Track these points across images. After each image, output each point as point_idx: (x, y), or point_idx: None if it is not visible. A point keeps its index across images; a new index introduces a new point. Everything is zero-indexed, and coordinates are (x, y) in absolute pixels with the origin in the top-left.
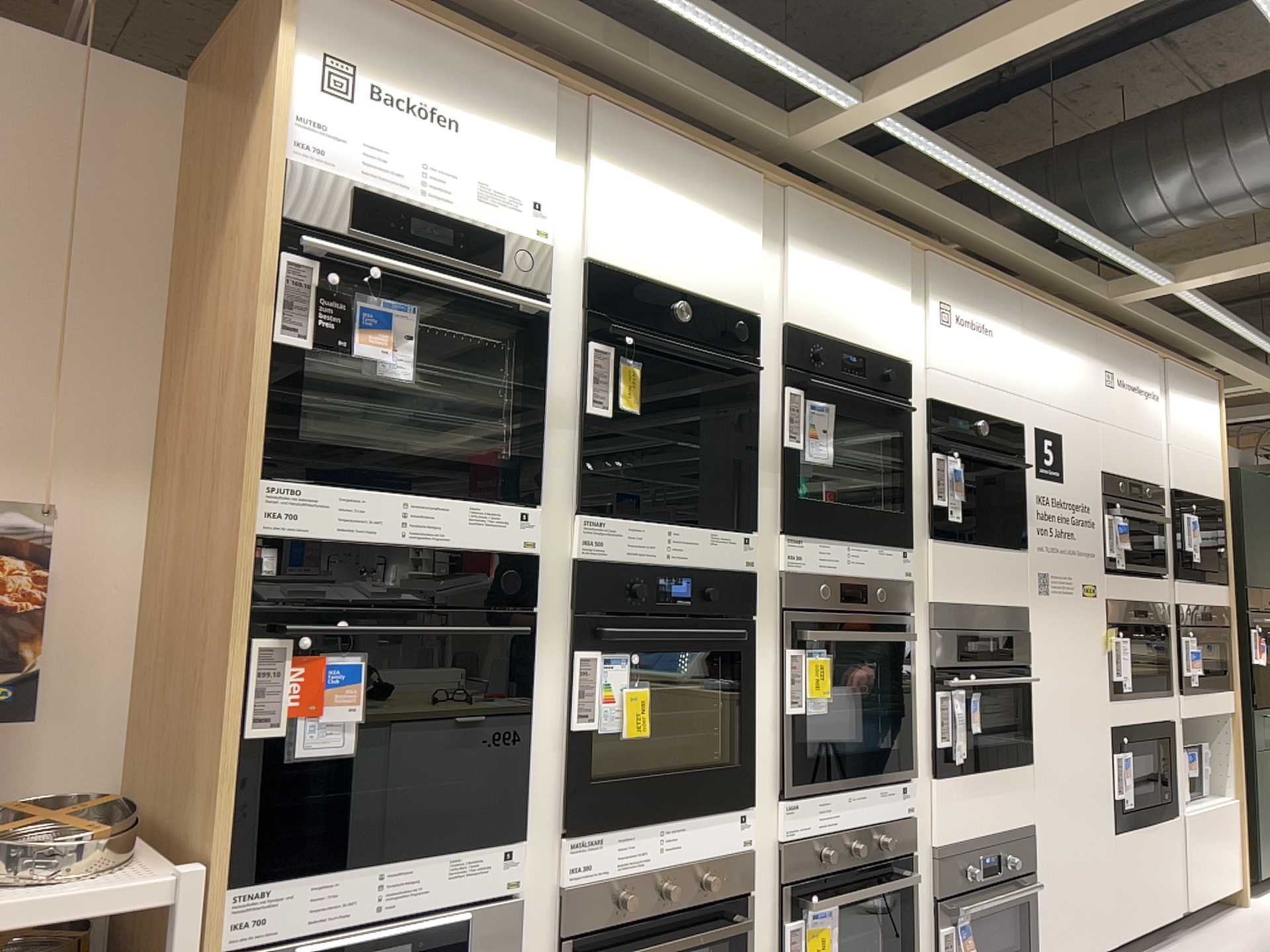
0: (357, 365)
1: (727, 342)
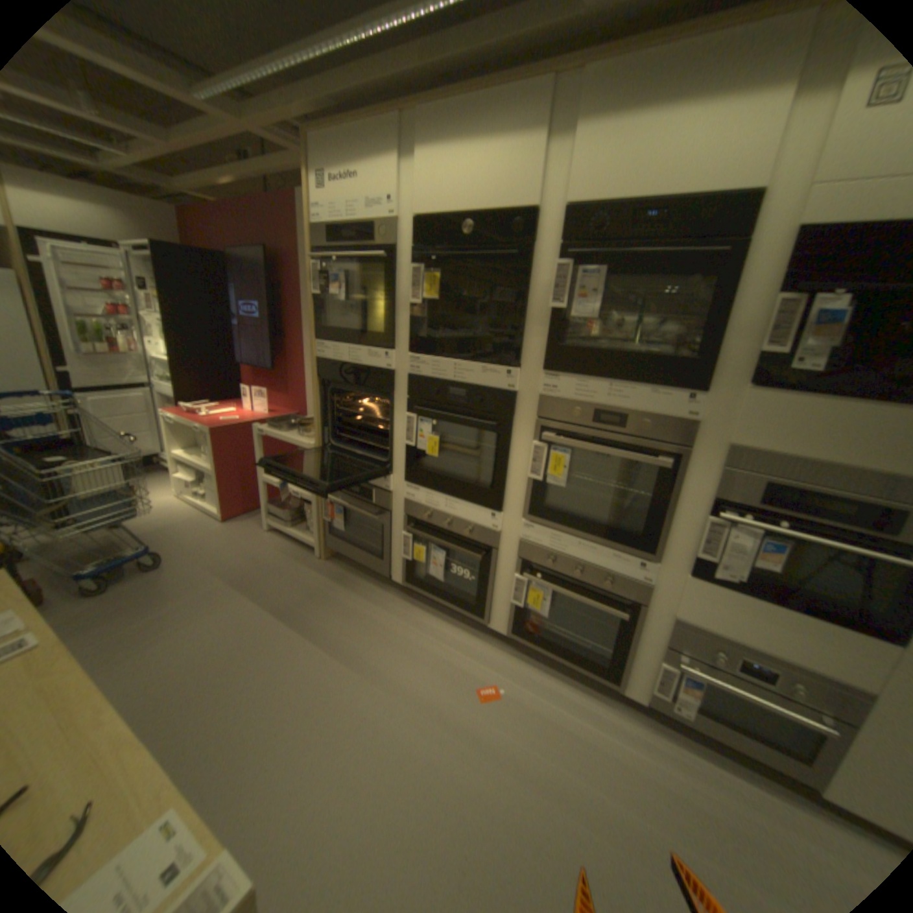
0: (335, 296)
1: (509, 234)
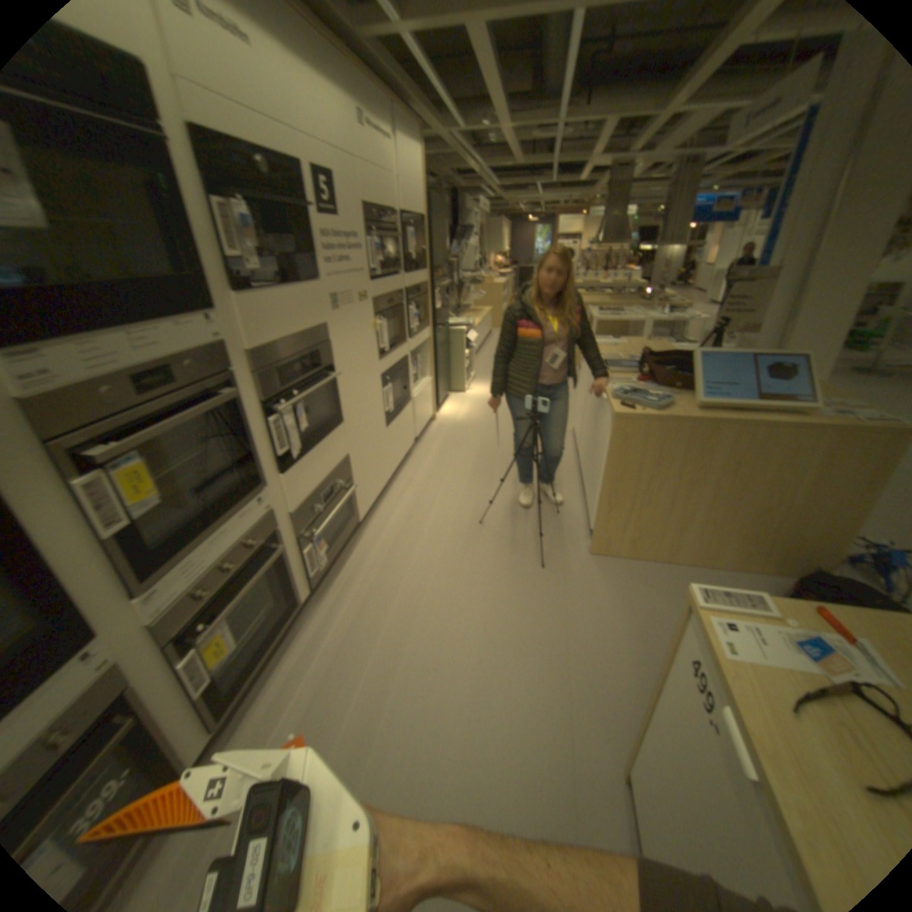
0: None
1: None
